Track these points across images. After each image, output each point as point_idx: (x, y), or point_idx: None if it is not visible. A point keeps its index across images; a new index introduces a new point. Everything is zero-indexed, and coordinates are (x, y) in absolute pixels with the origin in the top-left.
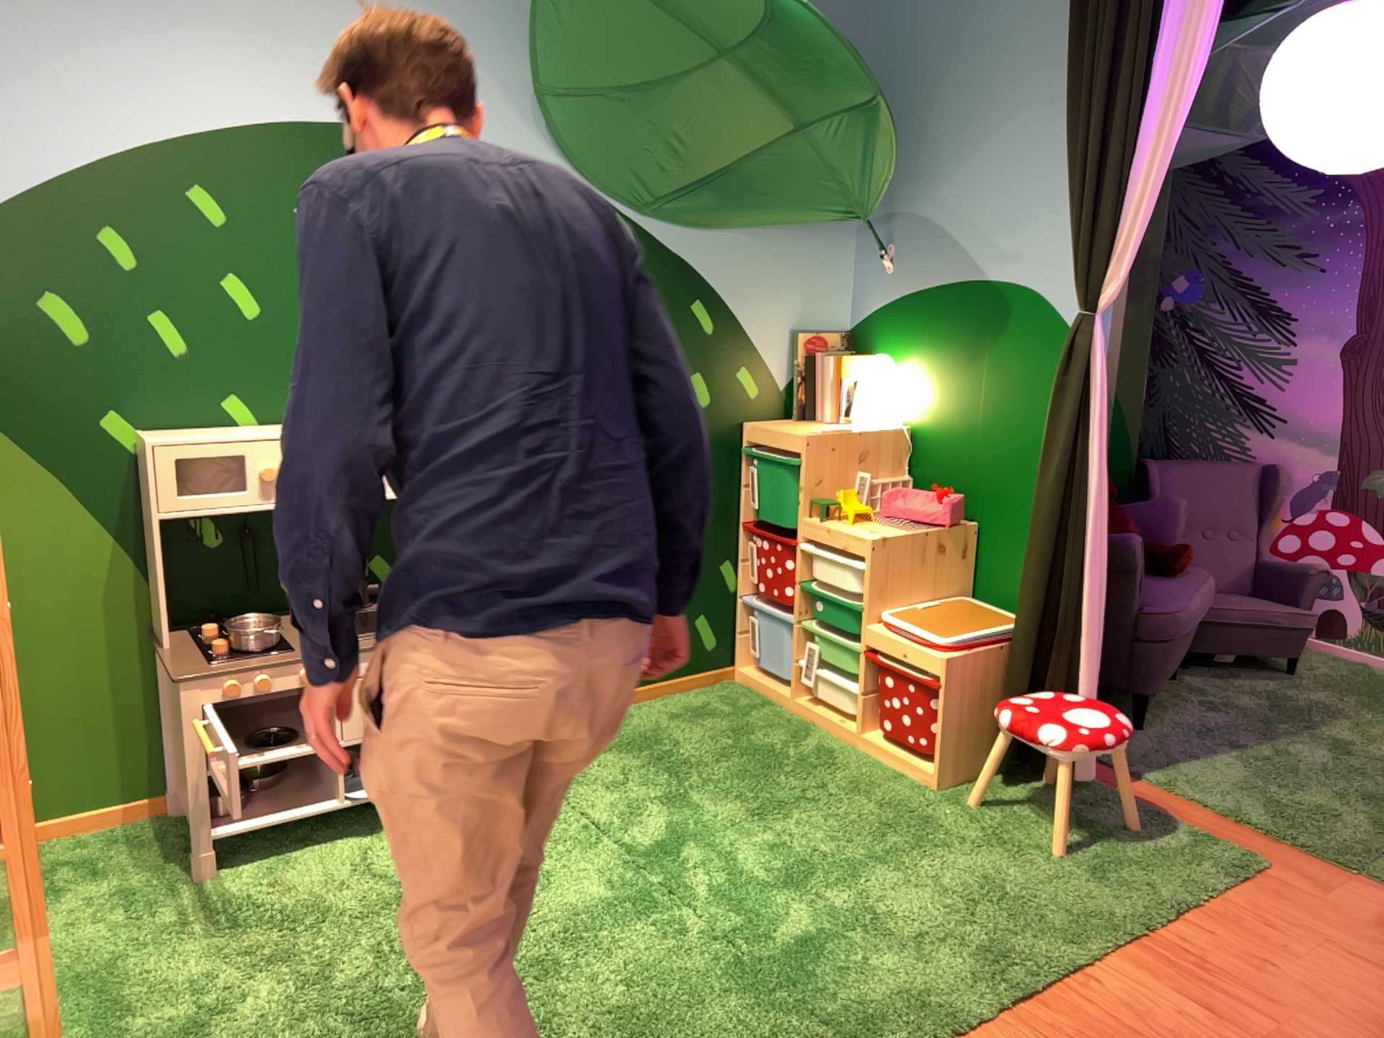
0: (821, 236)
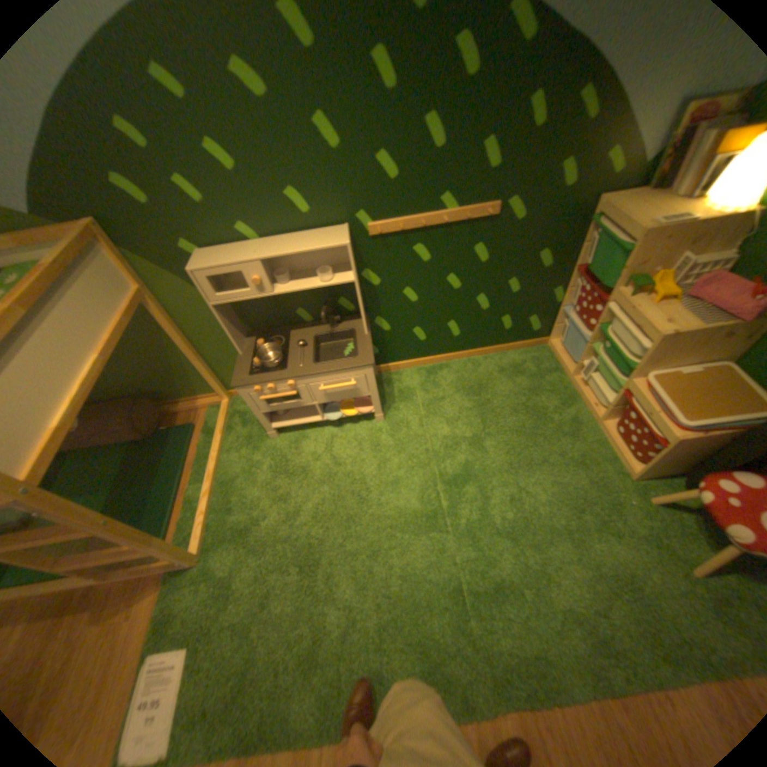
0: None
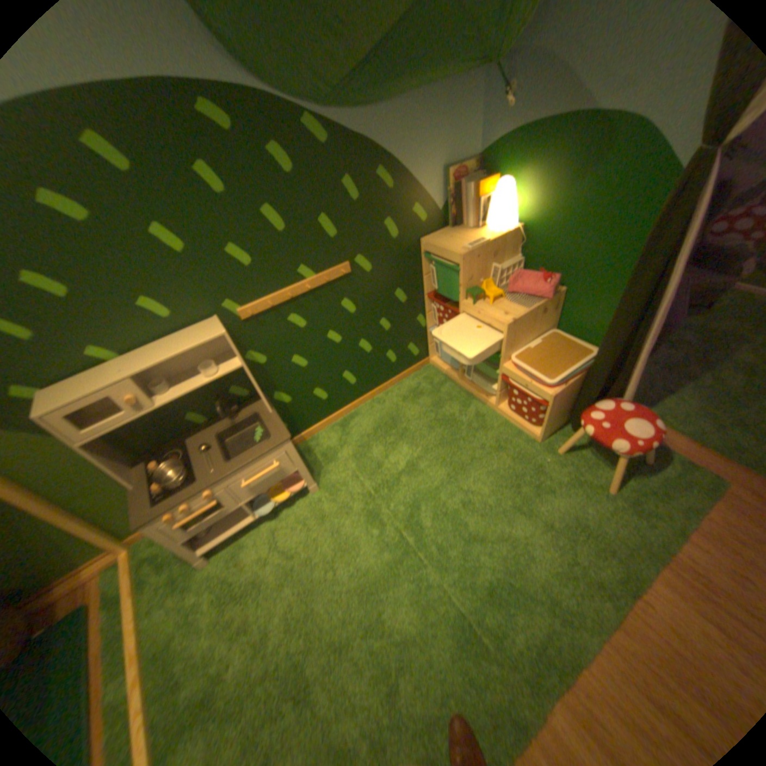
0: (459, 82)
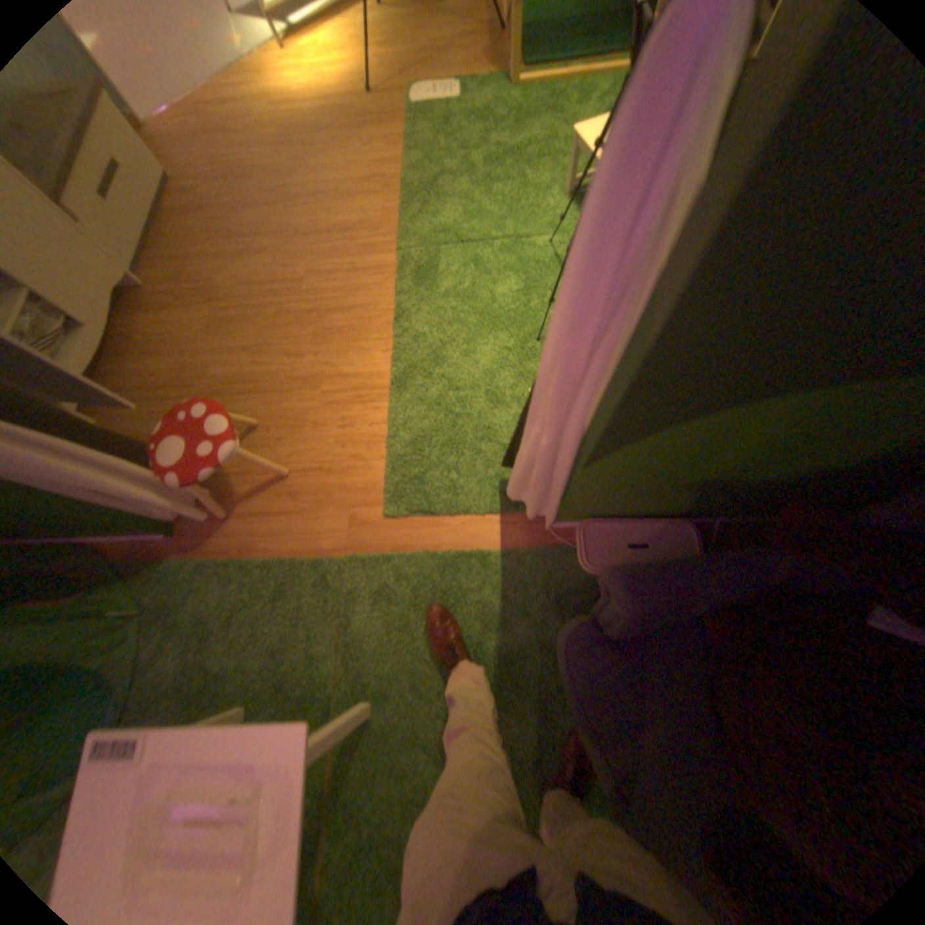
0: None
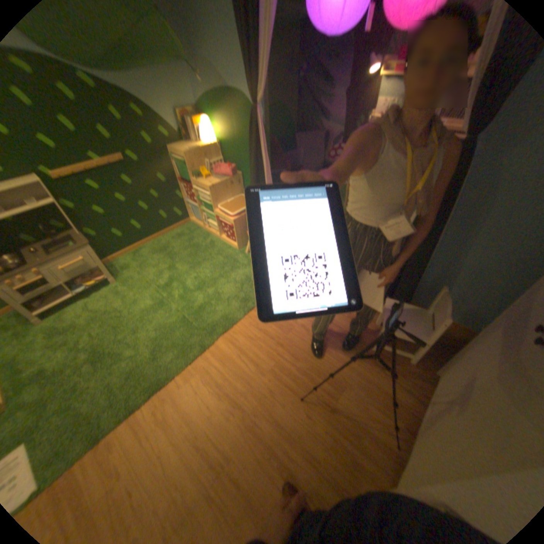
0: (172, 68)
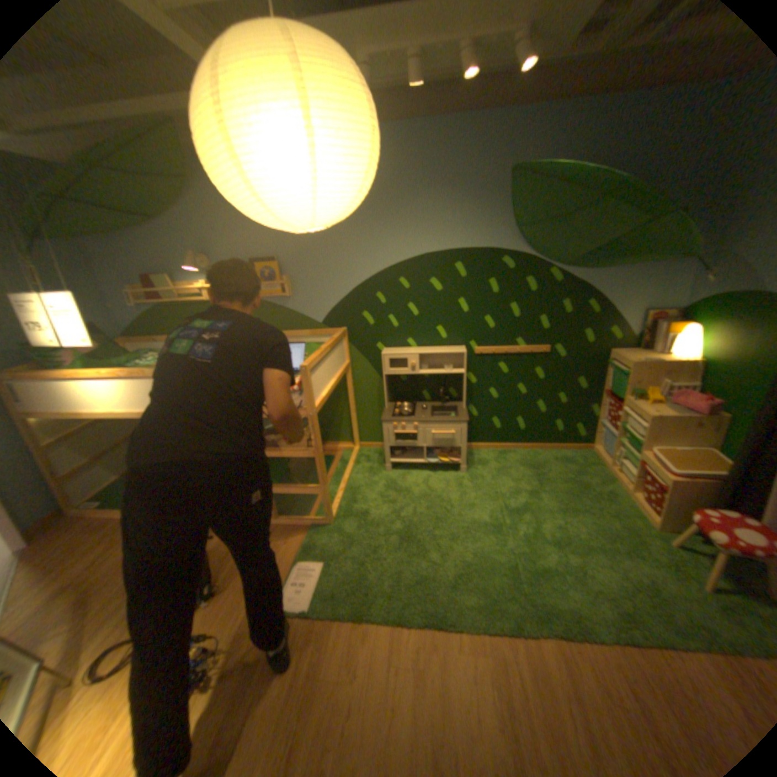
0: (671, 264)
